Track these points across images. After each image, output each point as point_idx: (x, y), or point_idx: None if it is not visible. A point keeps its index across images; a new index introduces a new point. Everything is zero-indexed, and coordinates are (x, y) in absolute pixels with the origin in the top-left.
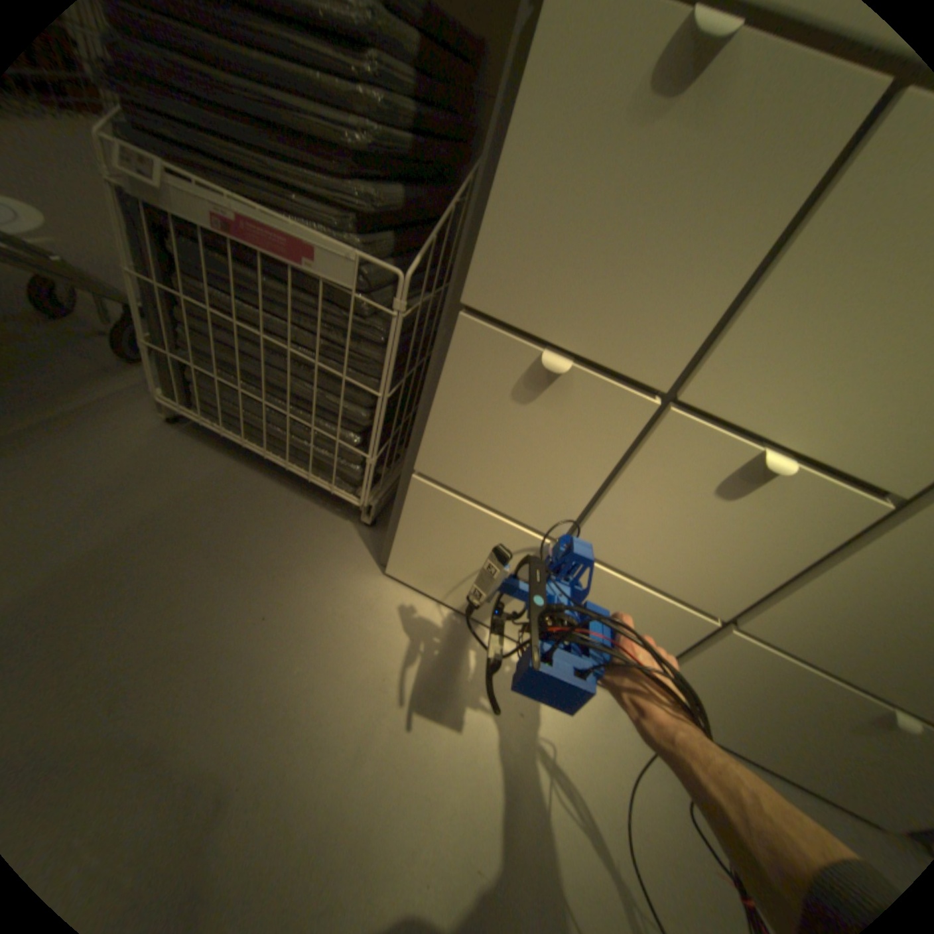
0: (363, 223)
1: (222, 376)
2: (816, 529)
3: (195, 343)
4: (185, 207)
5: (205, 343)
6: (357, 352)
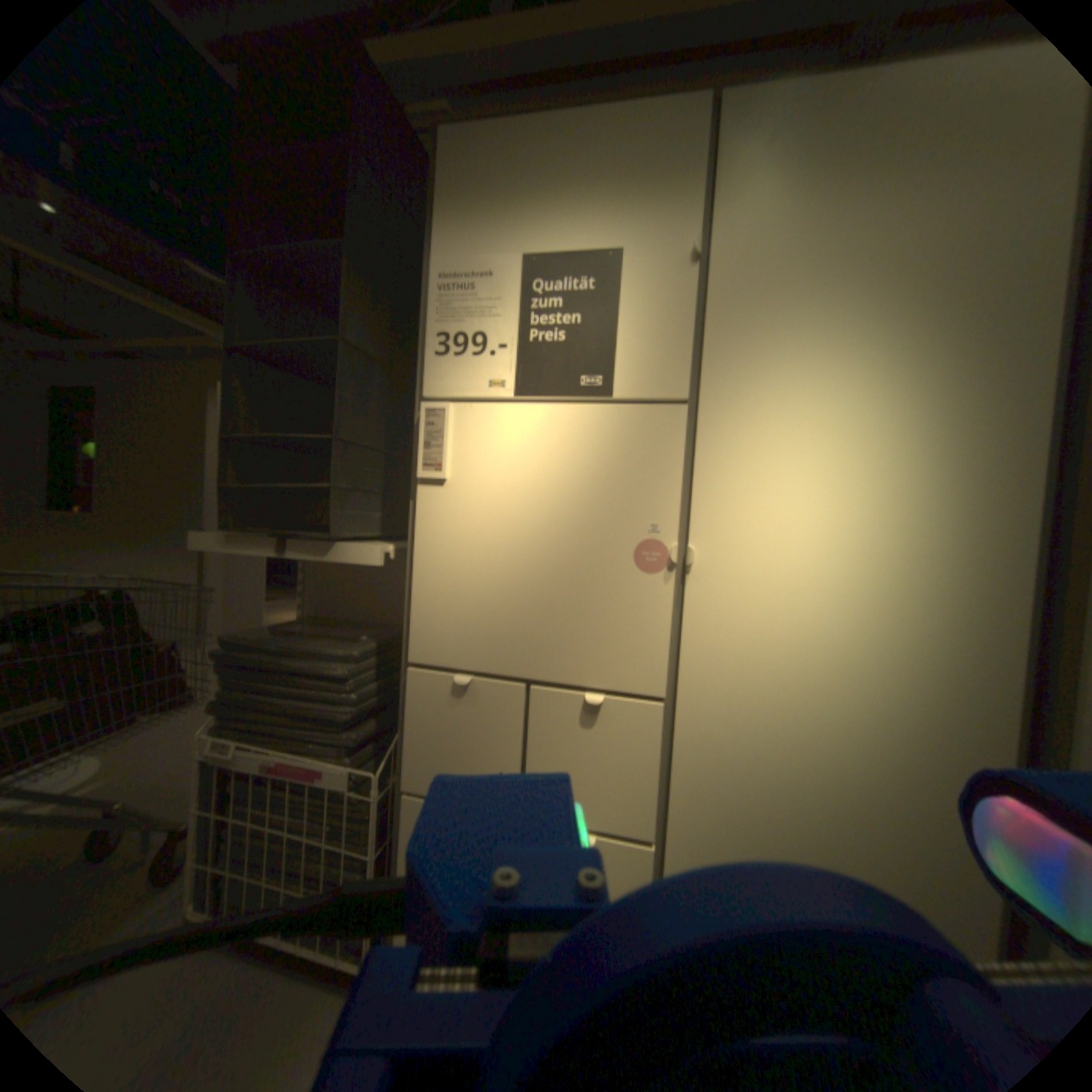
0: (351, 753)
1: (249, 881)
2: (635, 883)
3: (232, 858)
4: (244, 768)
5: (240, 856)
6: (351, 834)
